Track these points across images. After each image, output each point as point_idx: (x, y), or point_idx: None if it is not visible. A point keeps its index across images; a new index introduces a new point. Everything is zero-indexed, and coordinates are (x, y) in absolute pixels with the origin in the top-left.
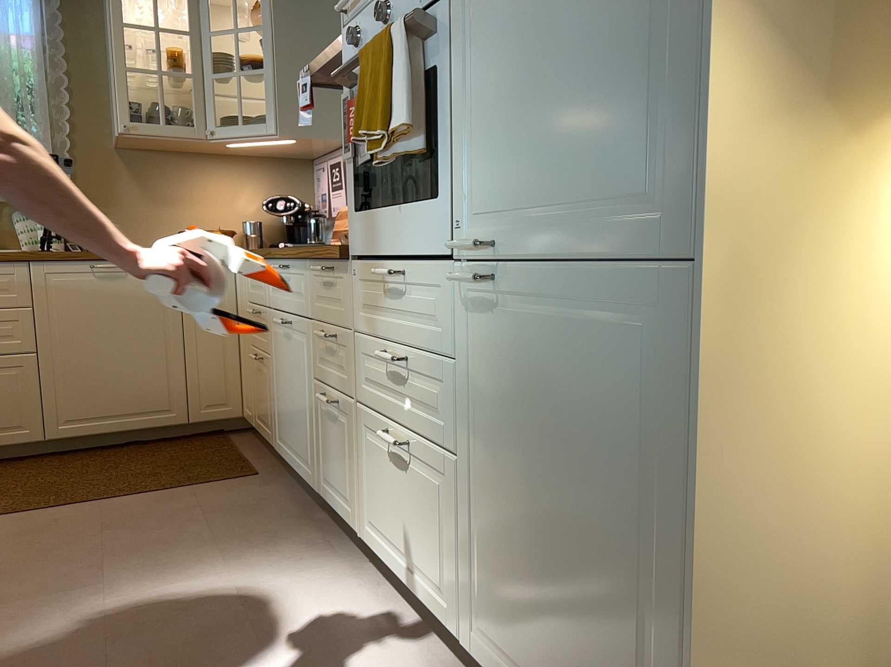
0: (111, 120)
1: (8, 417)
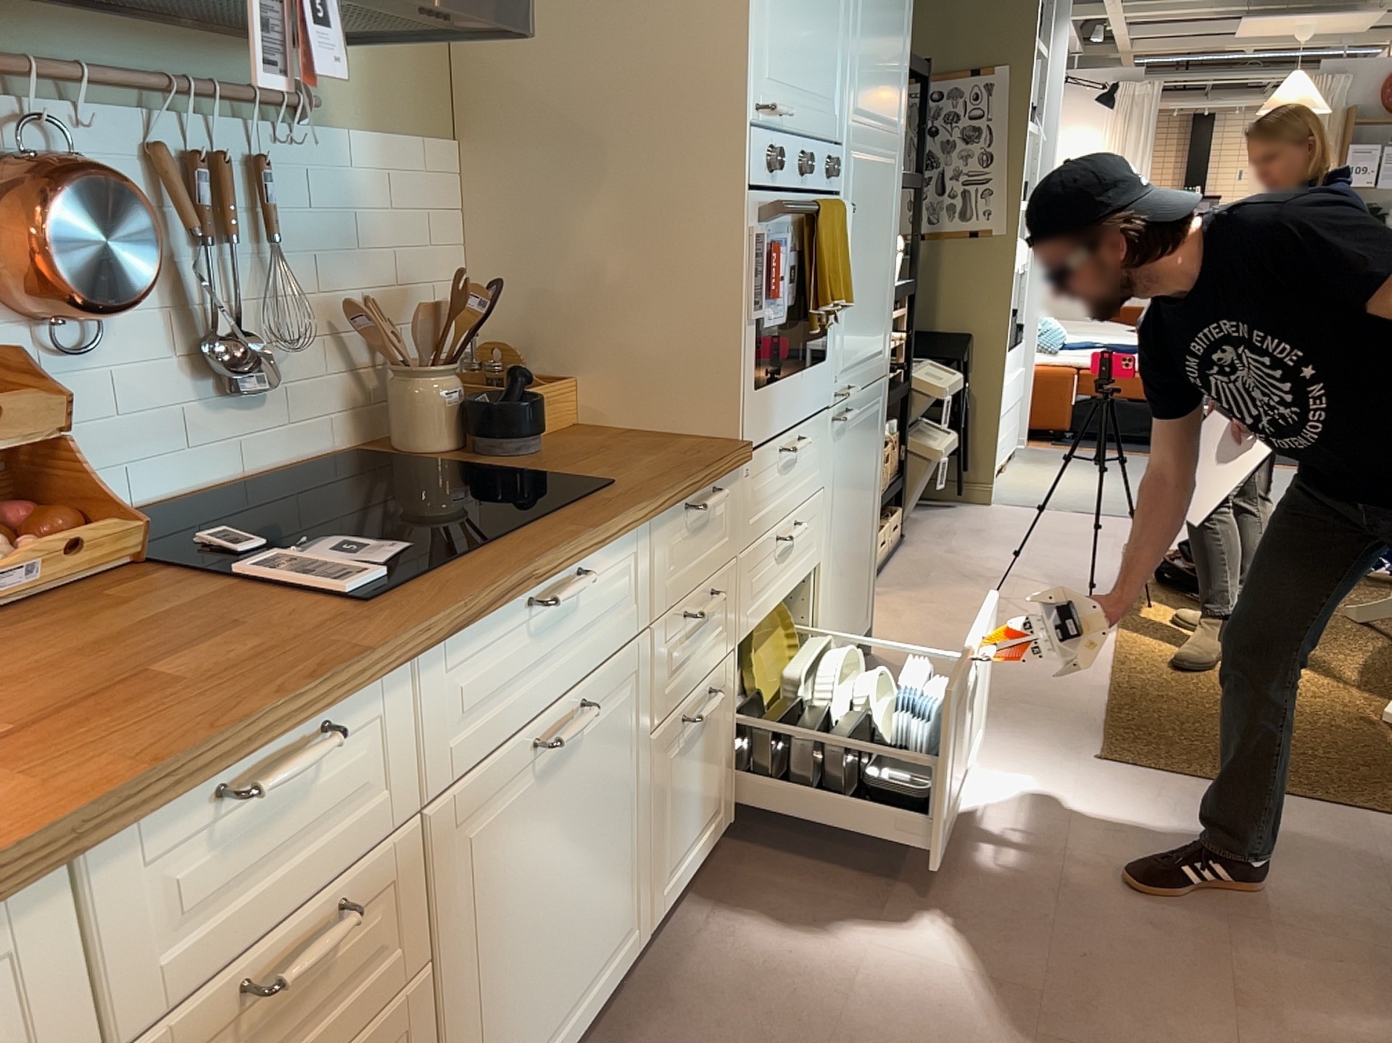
0: None
1: None
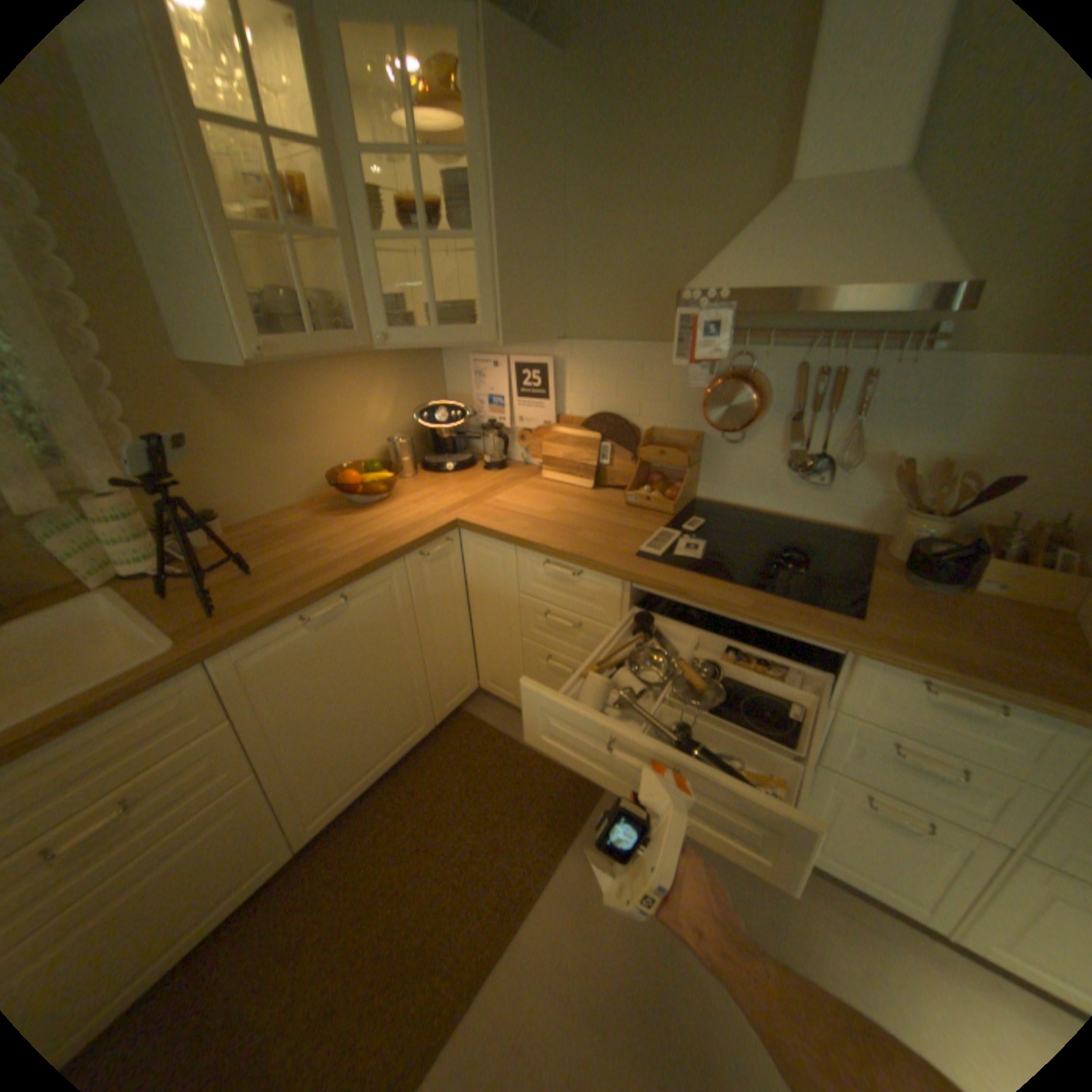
0: (158, 309)
1: (241, 869)
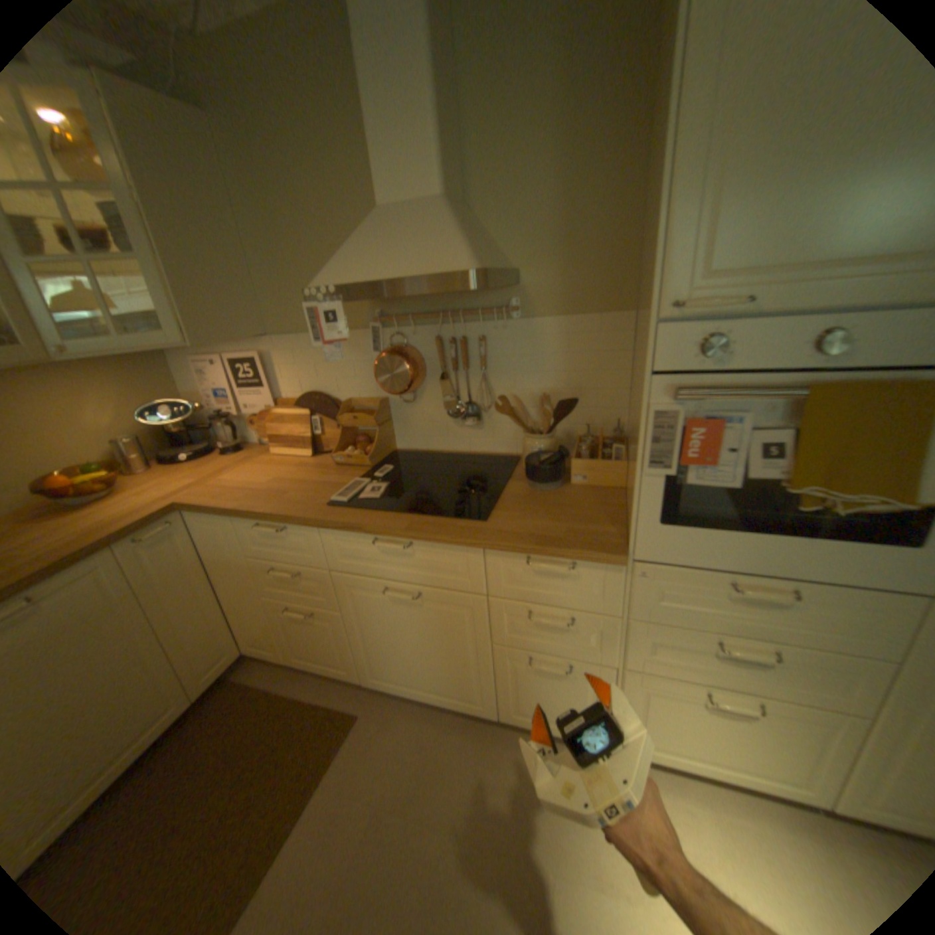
0: None
1: None
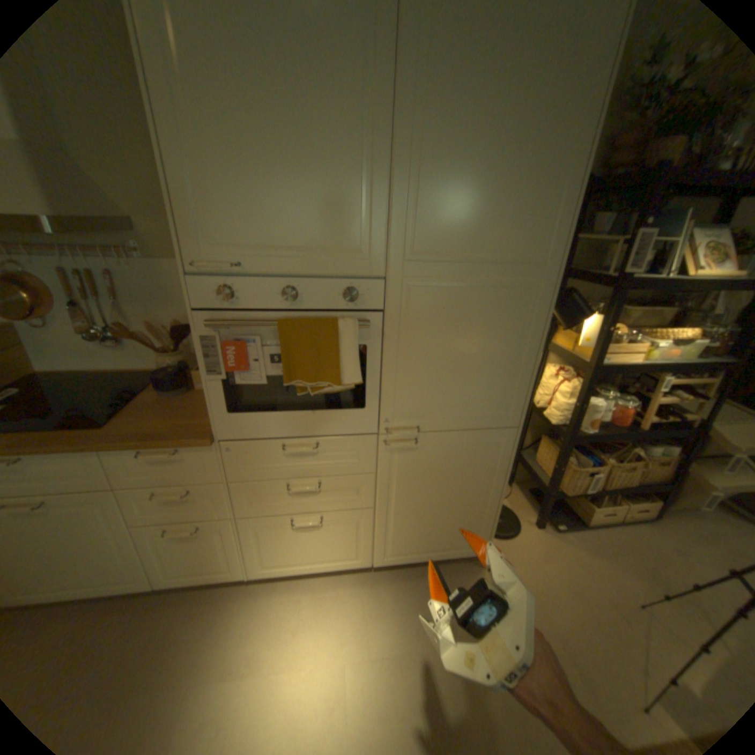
0: None
1: None
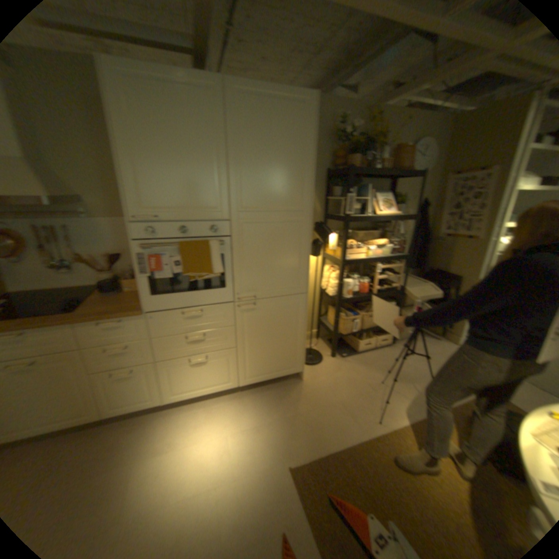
0: None
1: None
